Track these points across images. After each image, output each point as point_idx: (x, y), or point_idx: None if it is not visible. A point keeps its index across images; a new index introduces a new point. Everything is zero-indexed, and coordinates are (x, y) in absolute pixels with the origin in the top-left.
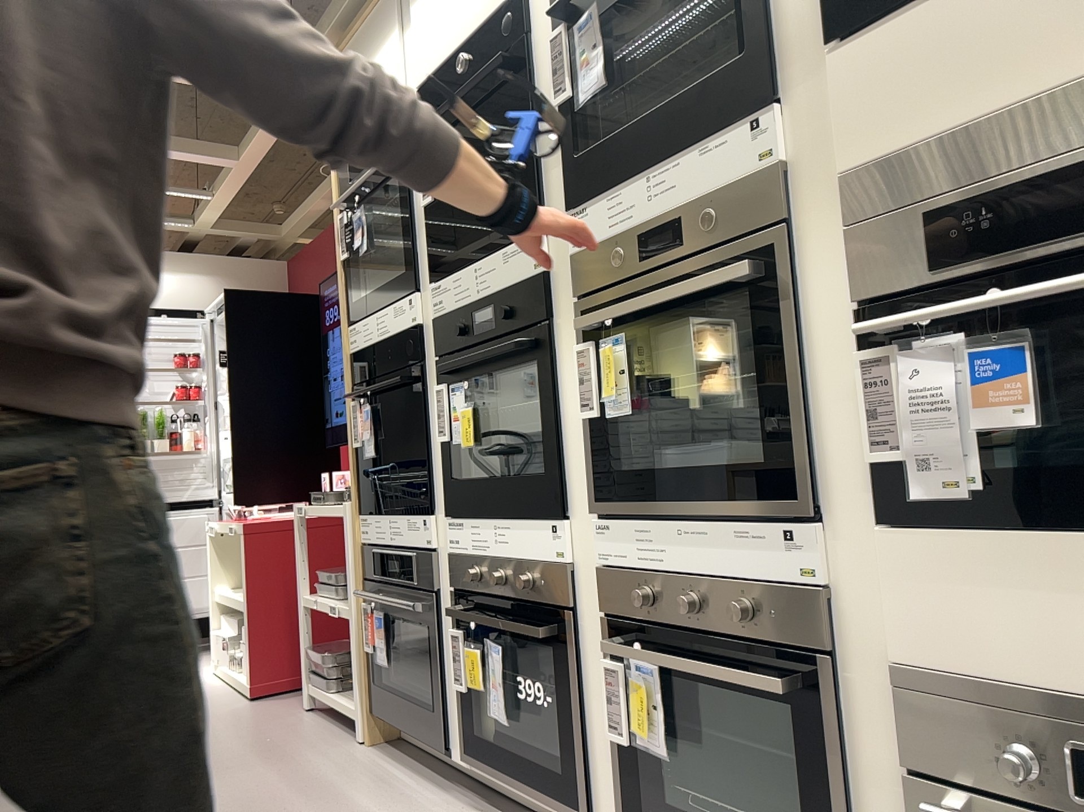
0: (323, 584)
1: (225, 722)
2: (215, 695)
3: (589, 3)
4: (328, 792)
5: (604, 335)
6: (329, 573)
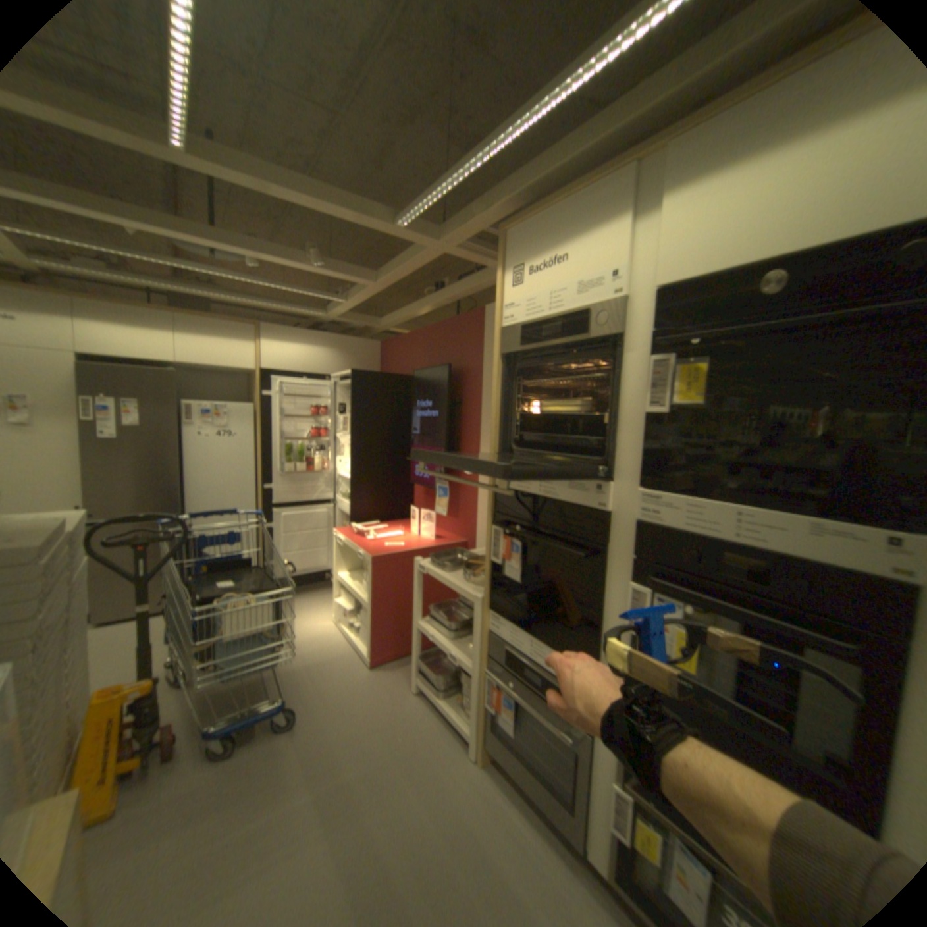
0: (436, 623)
1: (360, 704)
2: (342, 659)
3: None
4: (478, 859)
5: None
6: (436, 610)
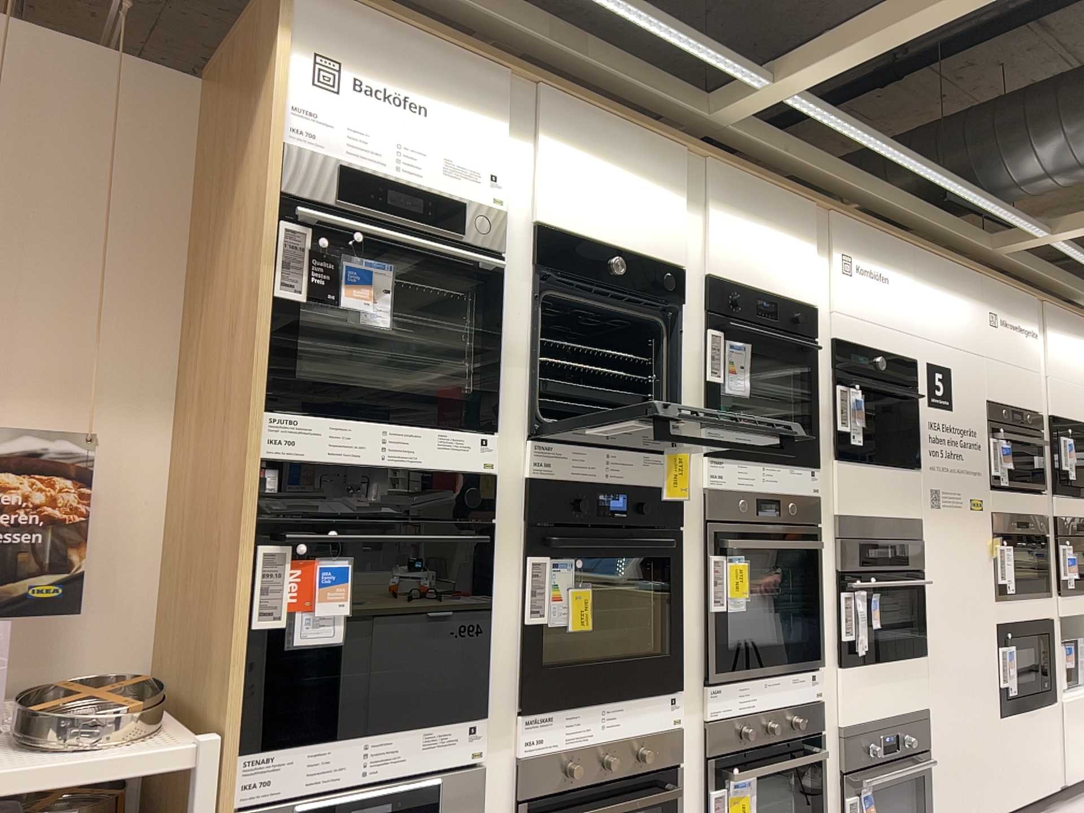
0: None
1: None
2: None
3: (729, 339)
4: None
5: (719, 547)
6: None
